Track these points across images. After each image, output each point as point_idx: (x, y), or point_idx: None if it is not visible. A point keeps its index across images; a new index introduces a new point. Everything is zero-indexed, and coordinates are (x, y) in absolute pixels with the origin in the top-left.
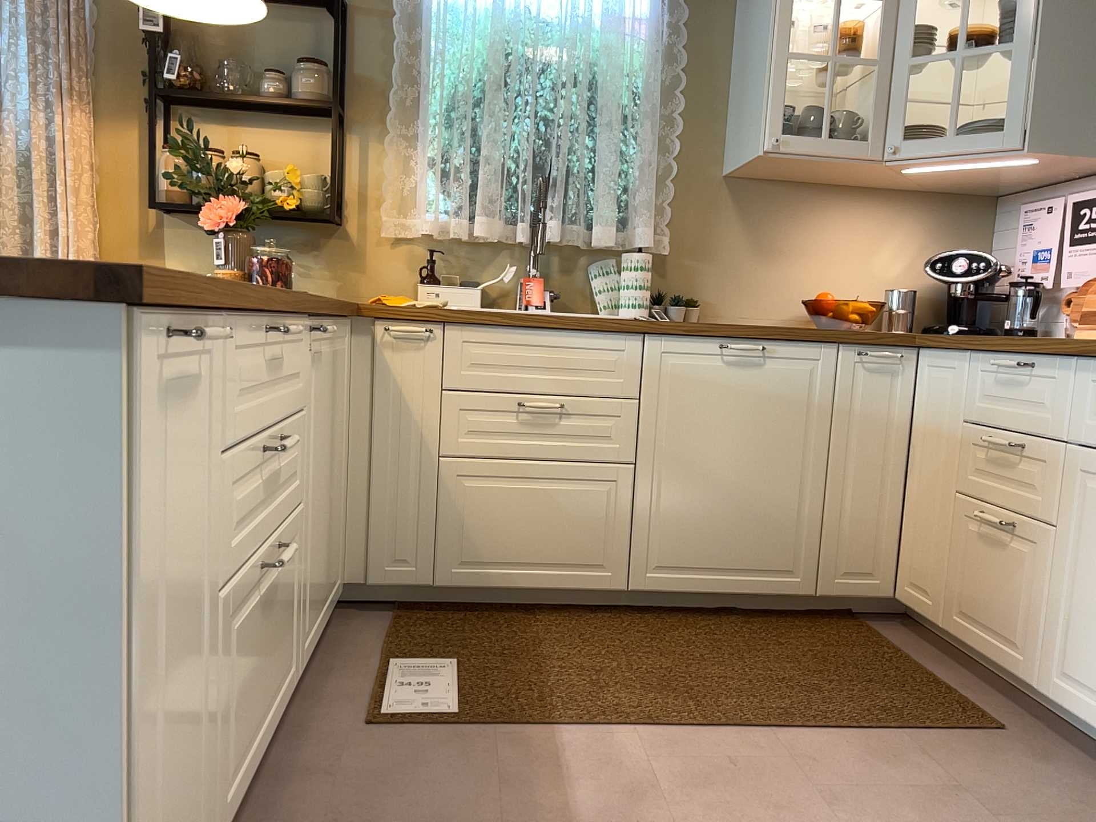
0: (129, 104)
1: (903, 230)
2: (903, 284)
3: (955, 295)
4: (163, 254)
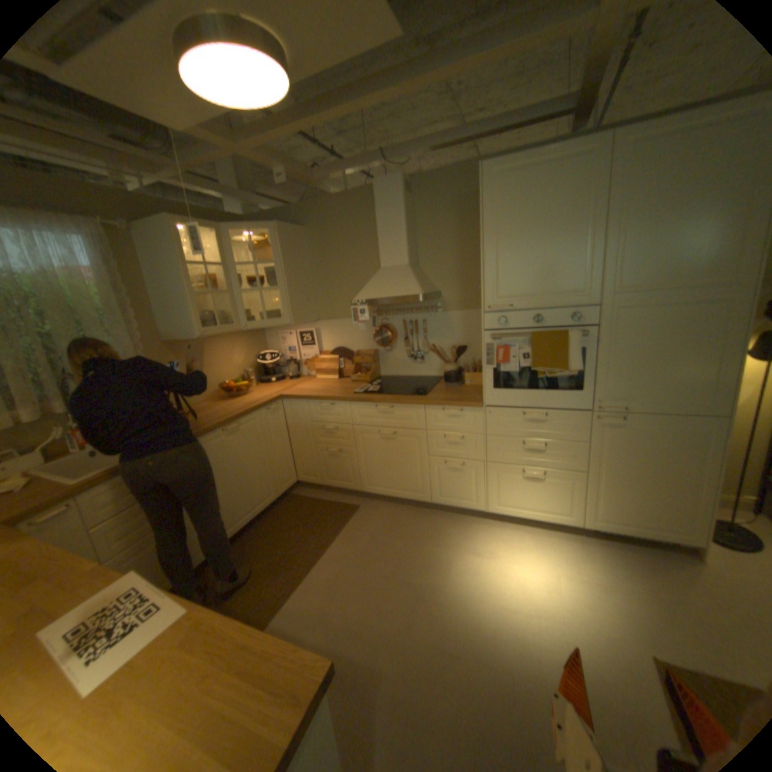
0: None
1: (238, 347)
2: (244, 366)
3: (266, 368)
4: None
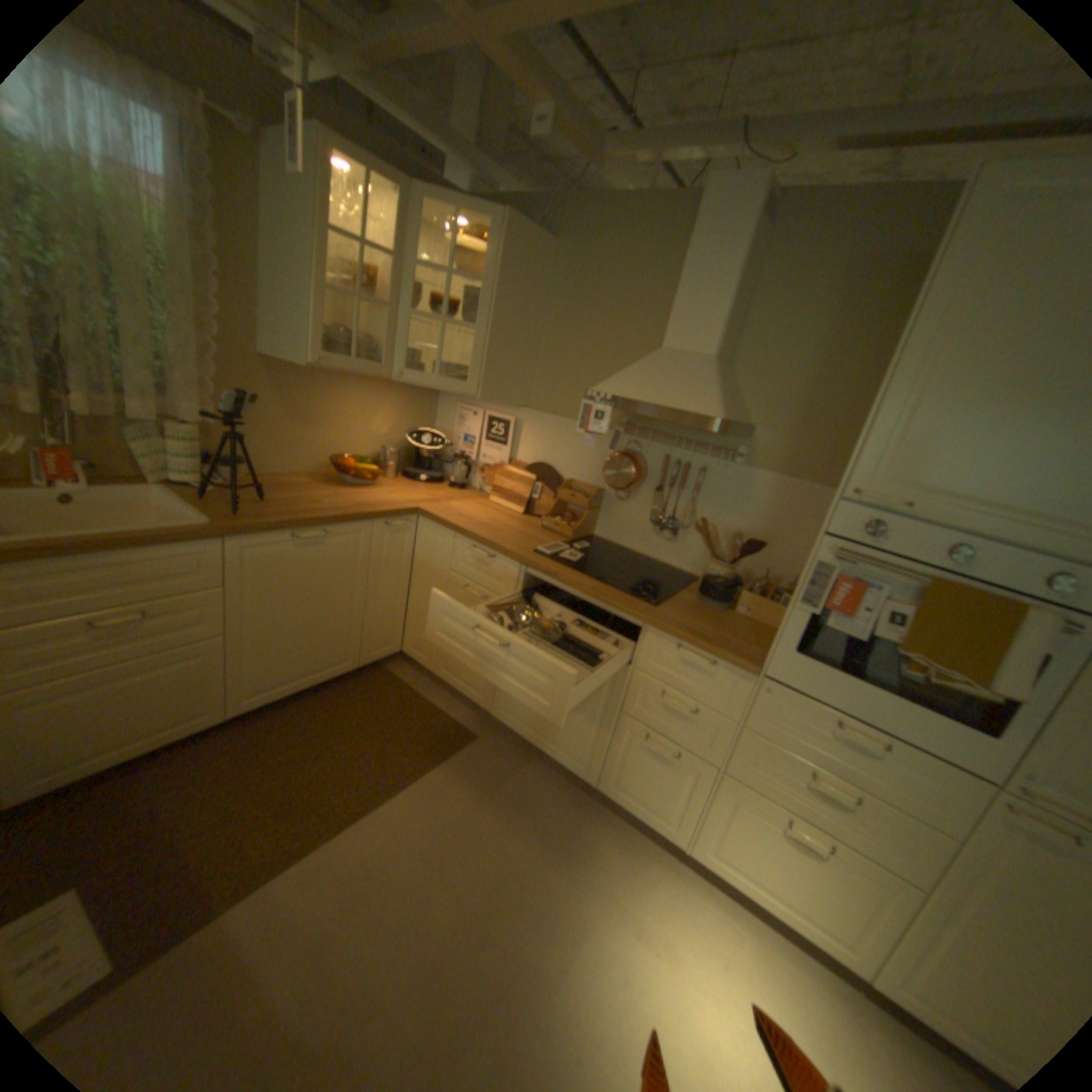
0: None
1: (387, 407)
2: (387, 441)
3: (420, 456)
4: None
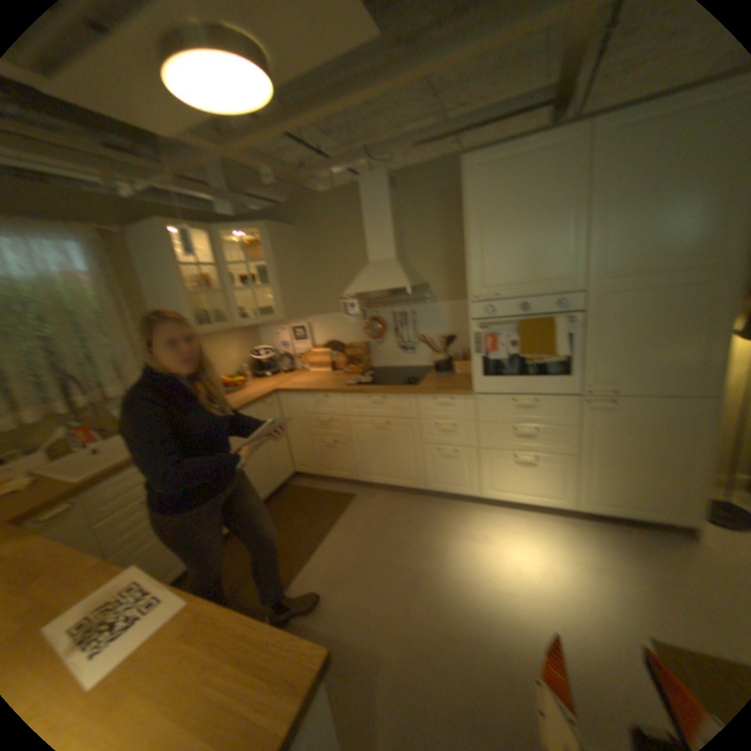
0: None
1: (235, 344)
2: (242, 362)
3: (263, 363)
4: None
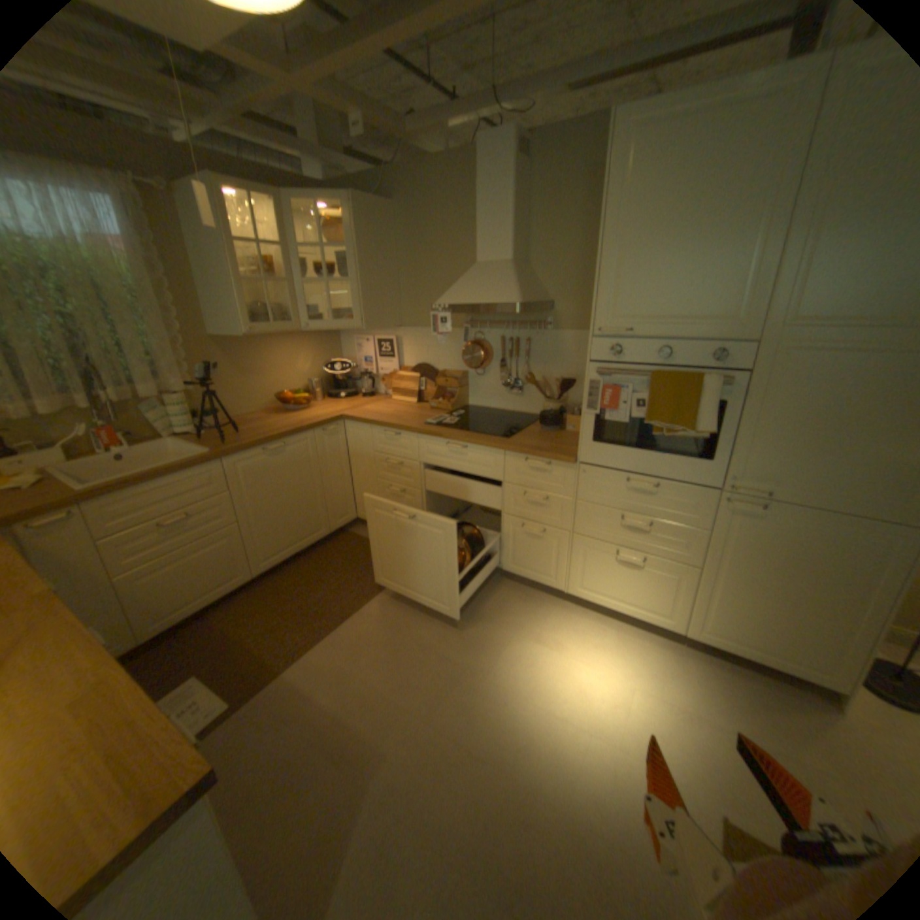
0: None
1: (305, 350)
2: (312, 375)
3: (337, 380)
4: None
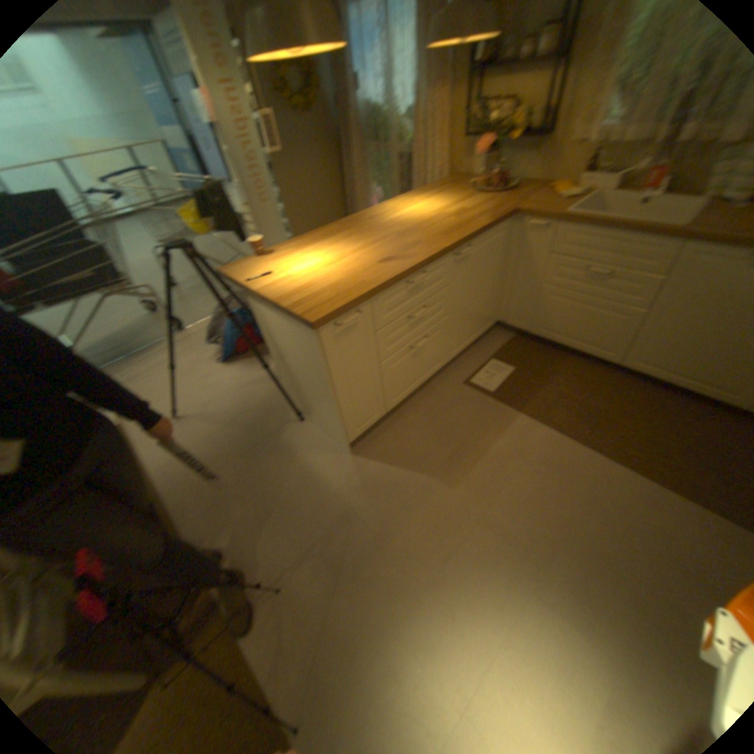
0: (465, 70)
1: None
2: None
3: None
4: (473, 153)
